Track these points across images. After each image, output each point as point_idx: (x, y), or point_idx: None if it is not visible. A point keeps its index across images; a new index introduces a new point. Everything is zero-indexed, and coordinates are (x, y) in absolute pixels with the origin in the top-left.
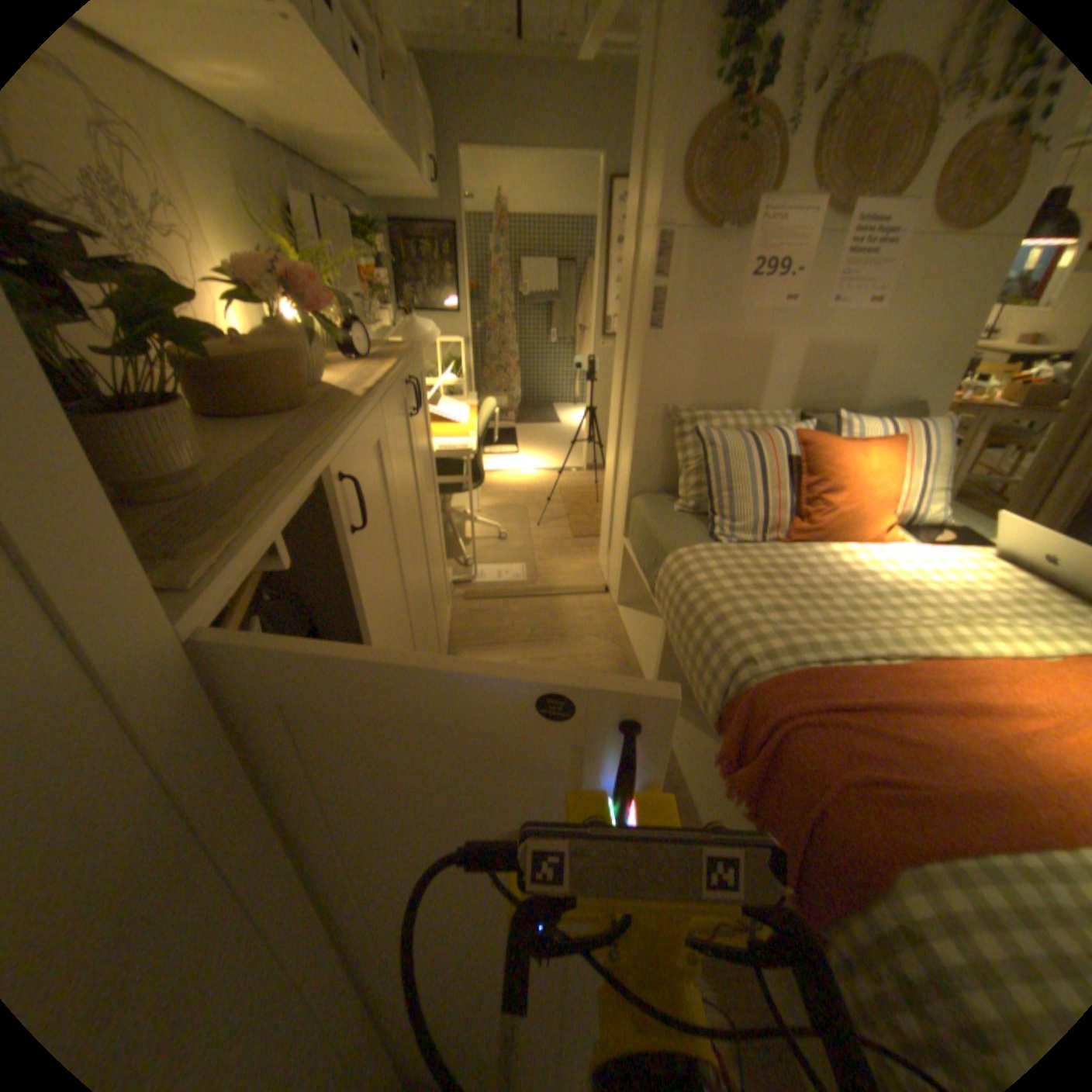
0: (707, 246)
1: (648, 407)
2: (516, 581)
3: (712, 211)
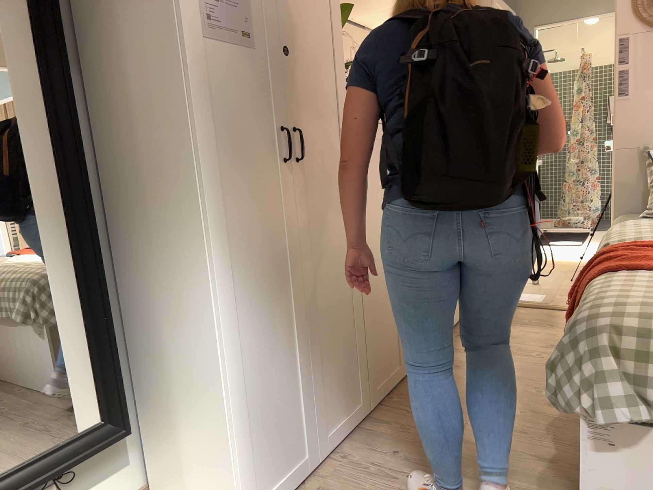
0: (652, 43)
1: (620, 150)
2: (531, 301)
3: (651, 23)
